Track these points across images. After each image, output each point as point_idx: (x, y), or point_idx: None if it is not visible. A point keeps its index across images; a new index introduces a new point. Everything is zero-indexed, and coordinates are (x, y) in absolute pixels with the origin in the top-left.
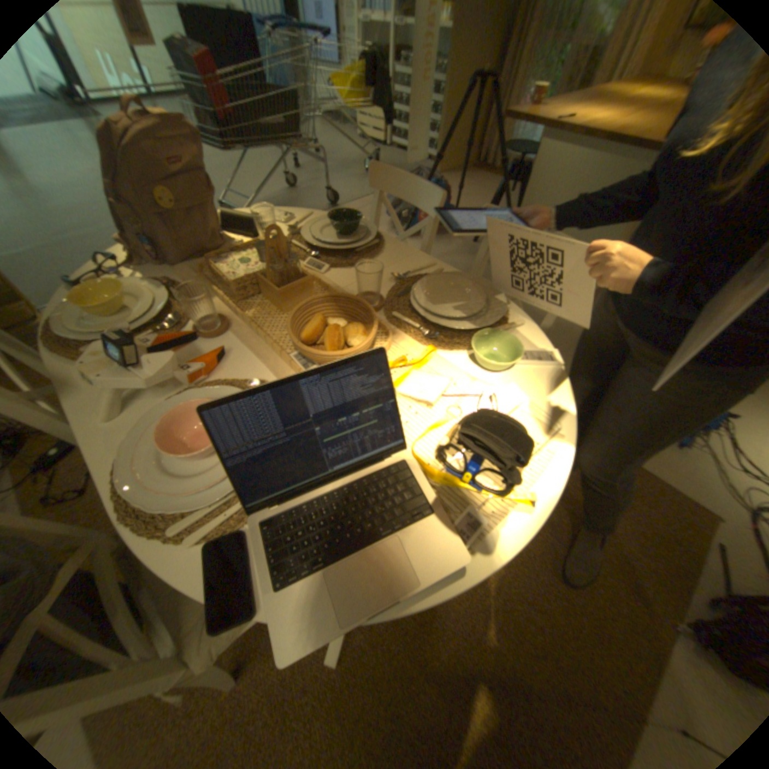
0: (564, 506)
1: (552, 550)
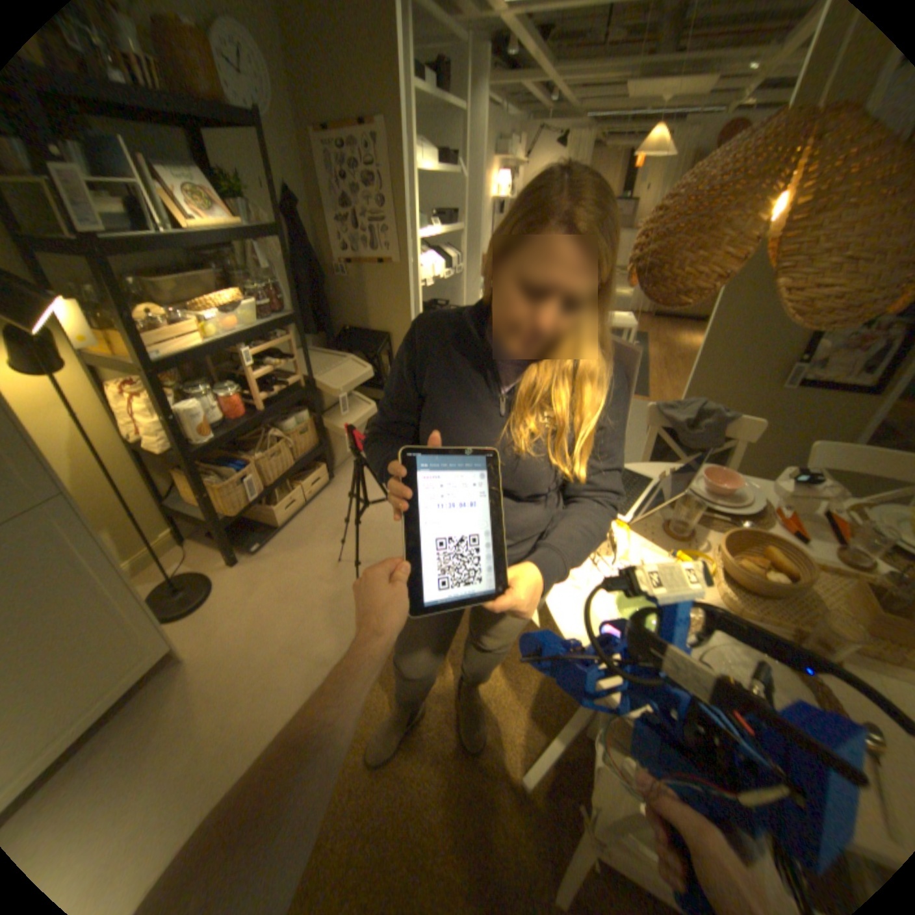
0: (441, 796)
1: (450, 727)
